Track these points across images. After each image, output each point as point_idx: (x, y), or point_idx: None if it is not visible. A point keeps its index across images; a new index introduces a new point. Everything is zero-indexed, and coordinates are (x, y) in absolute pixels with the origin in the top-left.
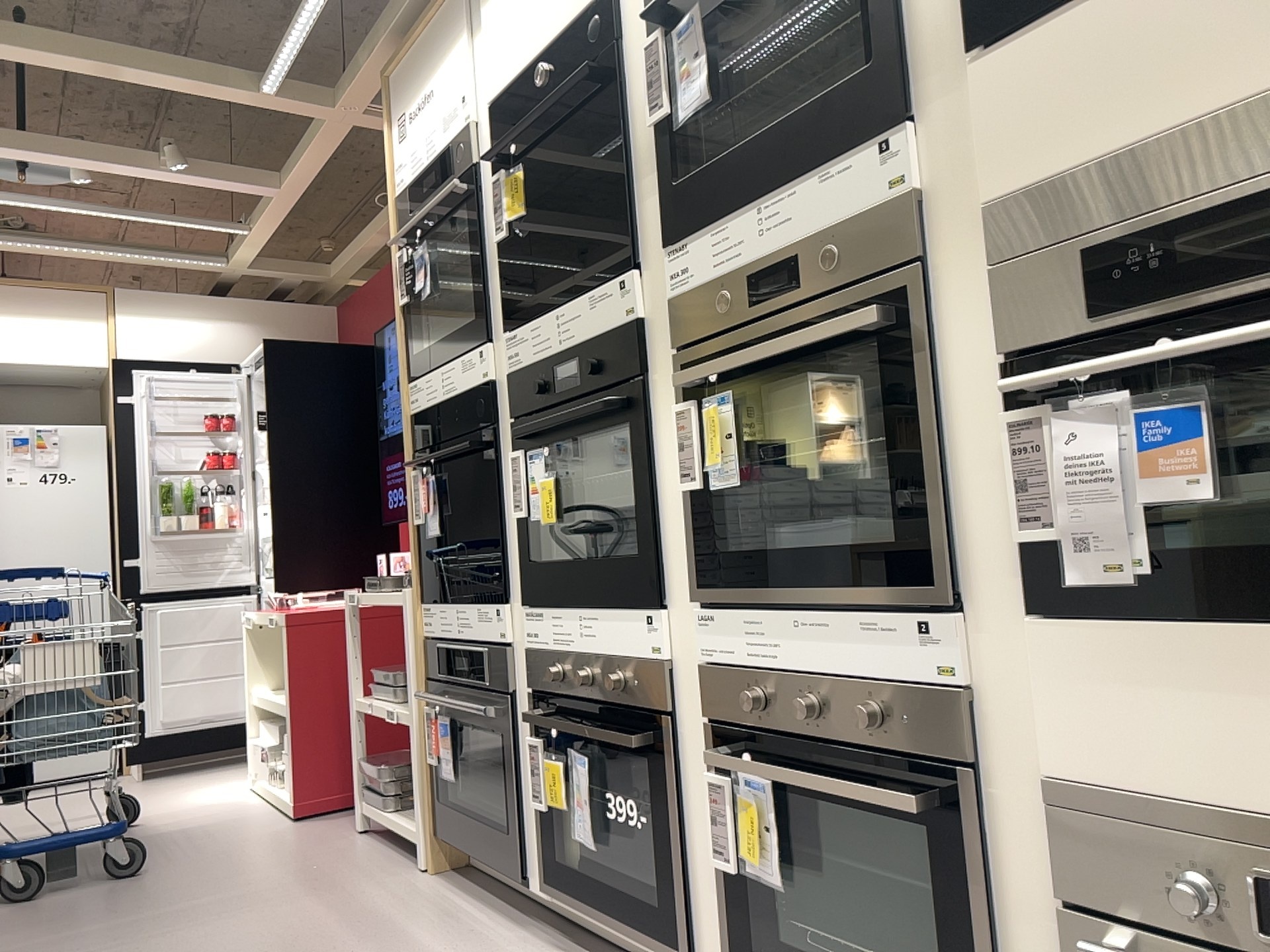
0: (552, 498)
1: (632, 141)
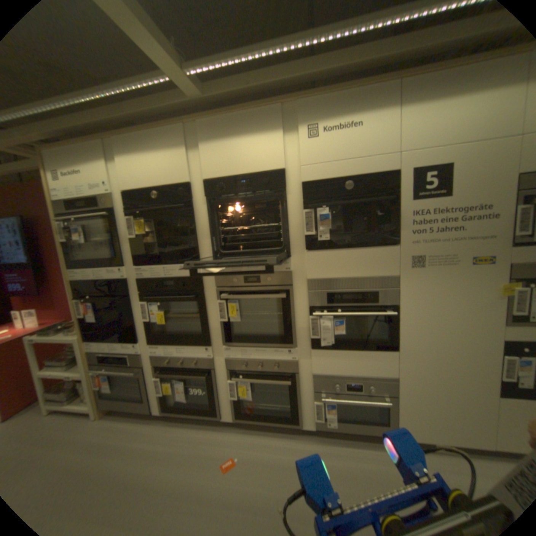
0: (163, 319)
1: (197, 229)
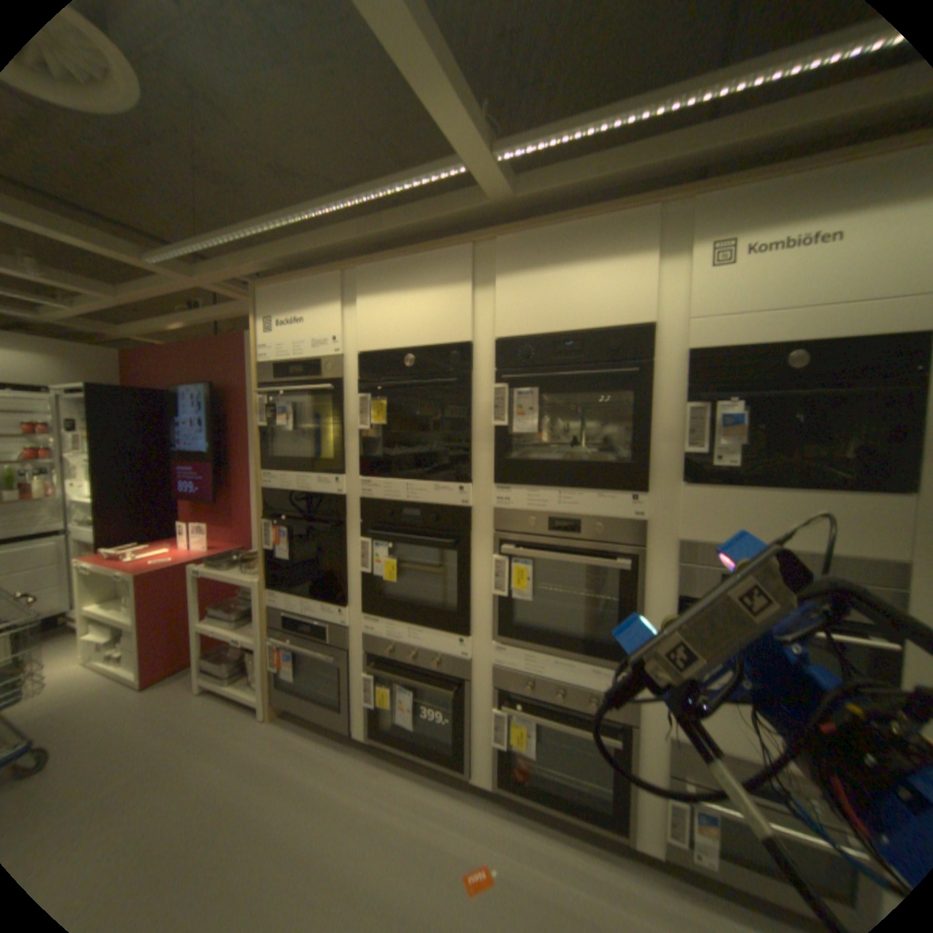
0: (395, 572)
1: (474, 423)
